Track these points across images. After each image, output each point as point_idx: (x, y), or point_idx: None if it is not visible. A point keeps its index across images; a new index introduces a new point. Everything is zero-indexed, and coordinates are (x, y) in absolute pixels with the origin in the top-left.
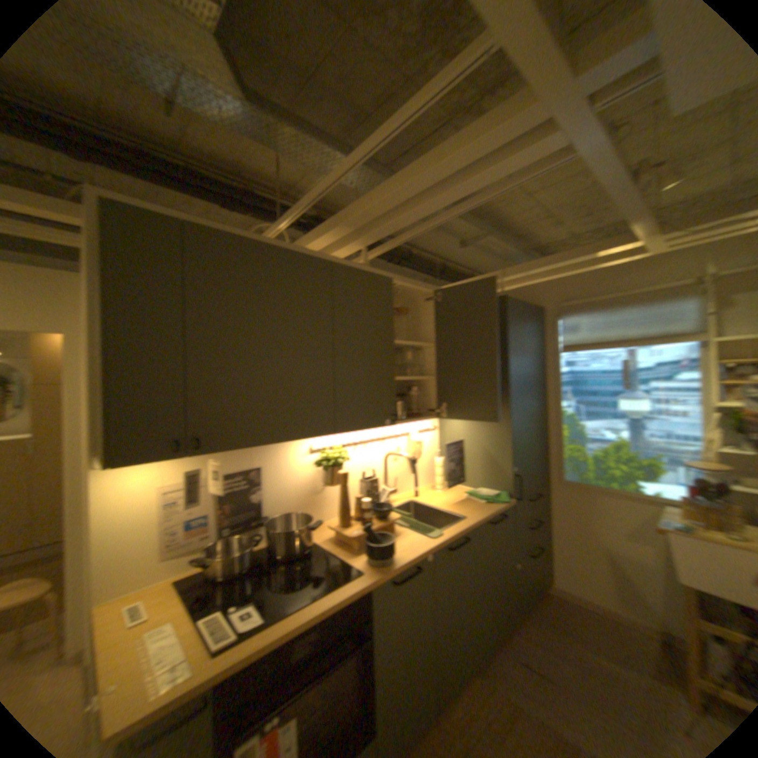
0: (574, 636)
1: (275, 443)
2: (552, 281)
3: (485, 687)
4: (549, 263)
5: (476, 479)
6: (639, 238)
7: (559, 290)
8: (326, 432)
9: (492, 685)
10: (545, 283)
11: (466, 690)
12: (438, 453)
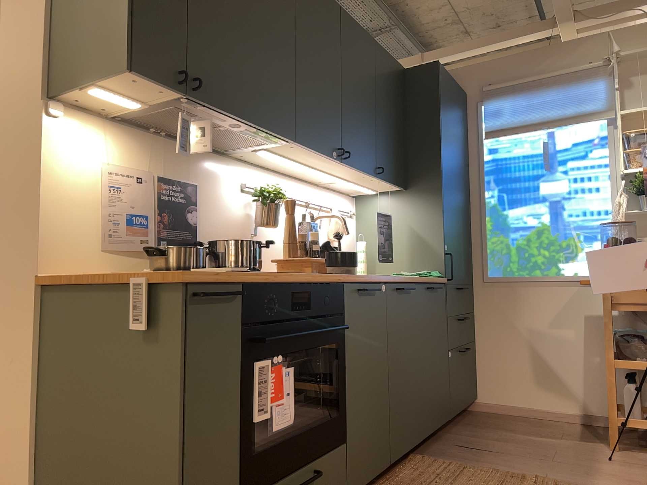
0: (503, 428)
1: (246, 123)
2: (473, 67)
3: (426, 458)
4: (470, 49)
5: (401, 265)
6: (553, 26)
7: (480, 76)
8: (282, 141)
9: (432, 458)
10: (466, 69)
11: (407, 462)
12: (360, 237)
